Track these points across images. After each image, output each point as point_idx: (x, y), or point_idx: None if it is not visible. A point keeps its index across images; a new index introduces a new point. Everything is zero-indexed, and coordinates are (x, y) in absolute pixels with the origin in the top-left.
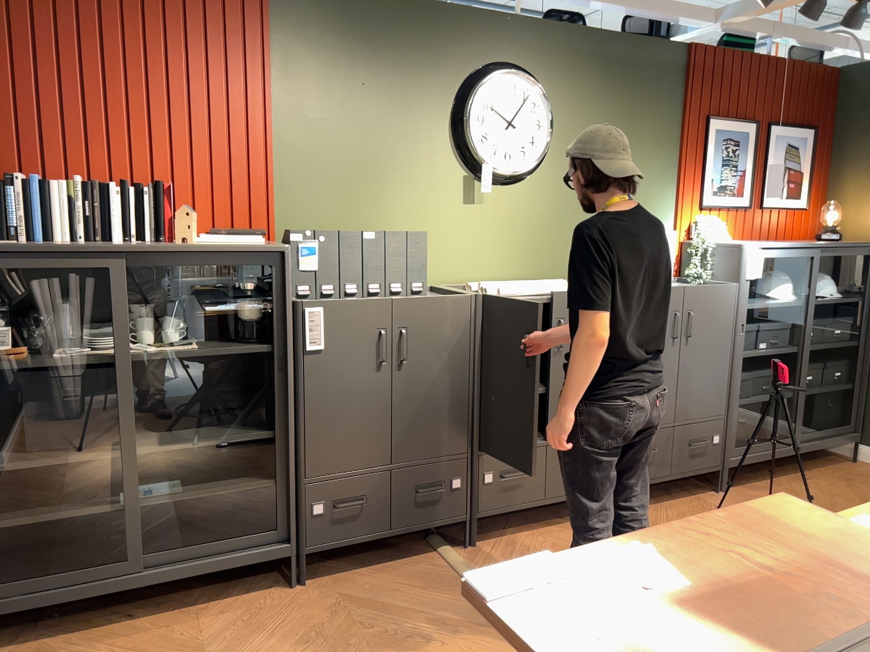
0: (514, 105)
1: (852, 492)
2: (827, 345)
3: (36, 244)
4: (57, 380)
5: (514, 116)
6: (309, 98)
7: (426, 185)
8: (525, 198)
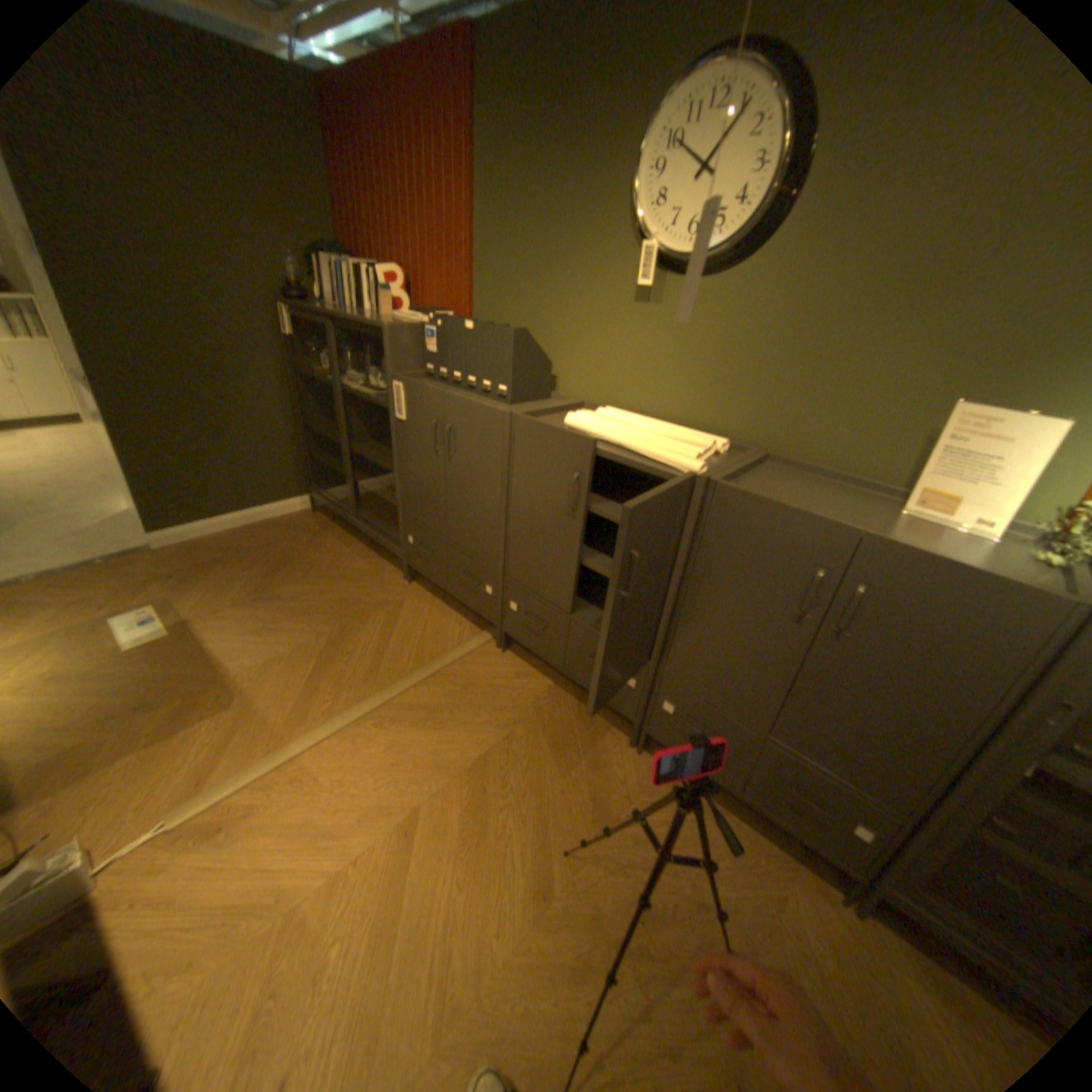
0: (721, 126)
1: None
2: None
3: (339, 307)
4: (339, 394)
5: (716, 148)
6: (499, 171)
7: (594, 273)
8: (725, 301)
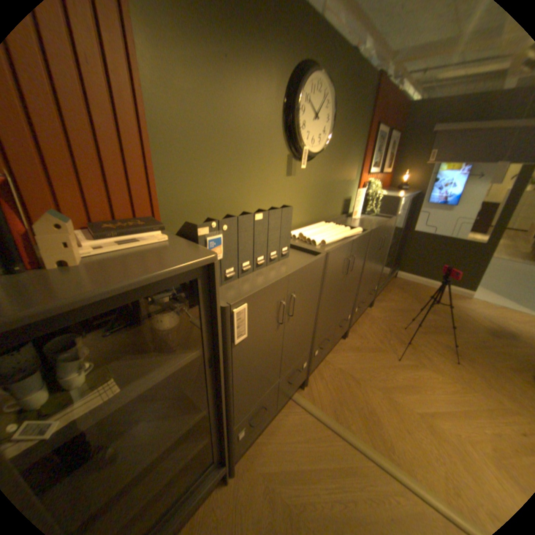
0: (319, 99)
1: (408, 295)
2: (399, 235)
3: None
4: None
5: (318, 108)
6: (176, 59)
7: (267, 162)
8: (313, 171)
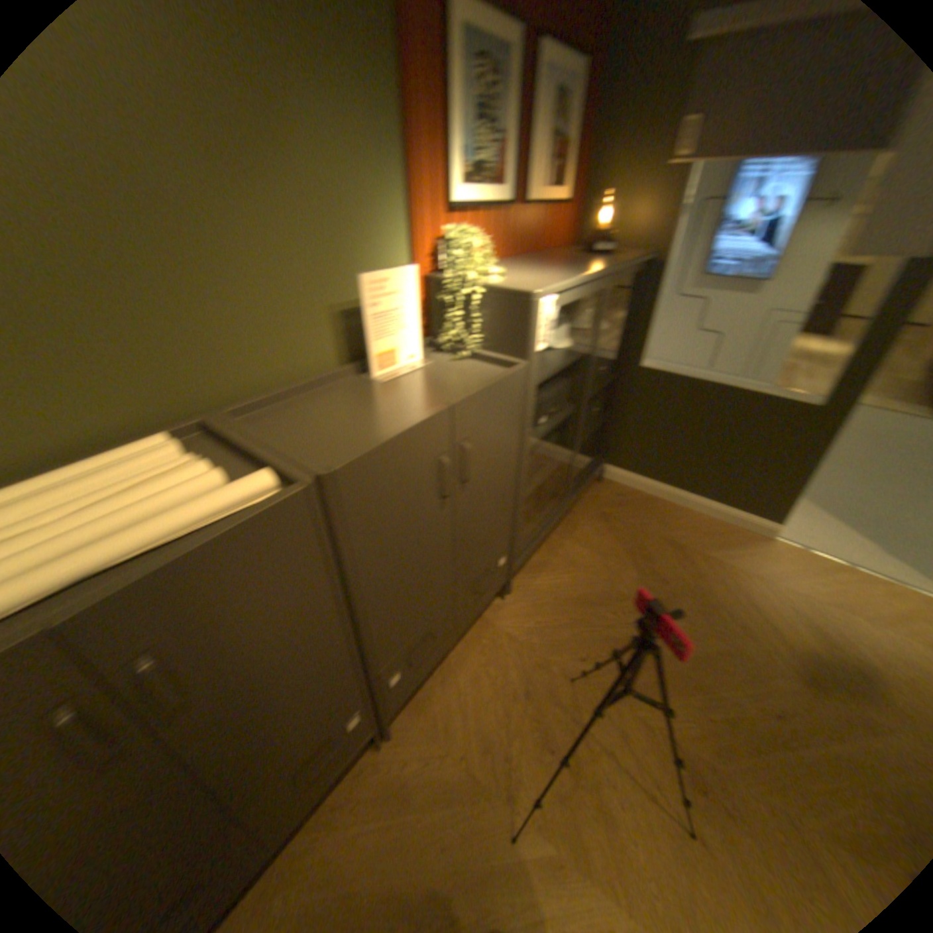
0: None
1: (617, 542)
2: (595, 387)
3: None
4: None
5: None
6: None
7: None
8: None
